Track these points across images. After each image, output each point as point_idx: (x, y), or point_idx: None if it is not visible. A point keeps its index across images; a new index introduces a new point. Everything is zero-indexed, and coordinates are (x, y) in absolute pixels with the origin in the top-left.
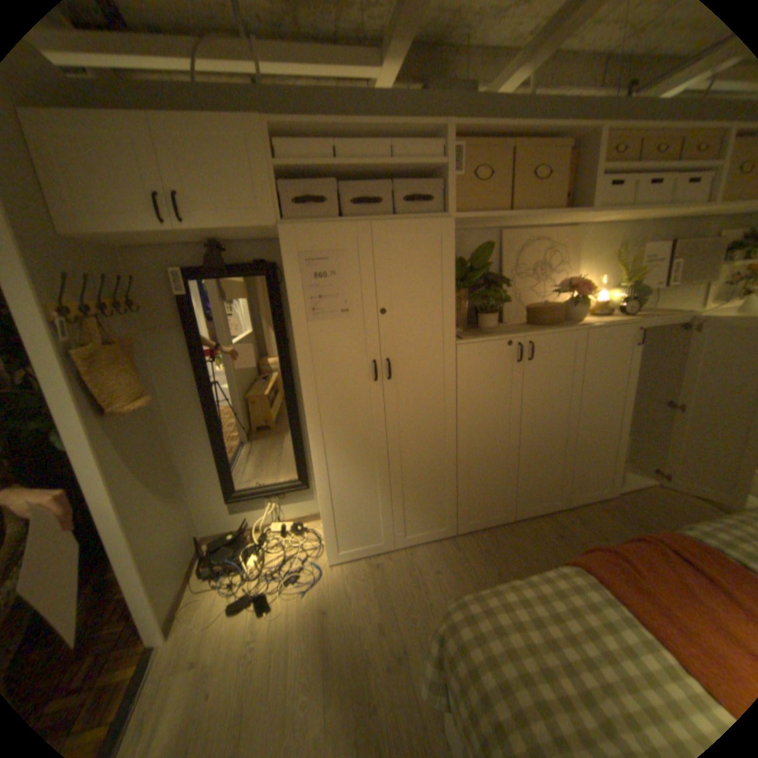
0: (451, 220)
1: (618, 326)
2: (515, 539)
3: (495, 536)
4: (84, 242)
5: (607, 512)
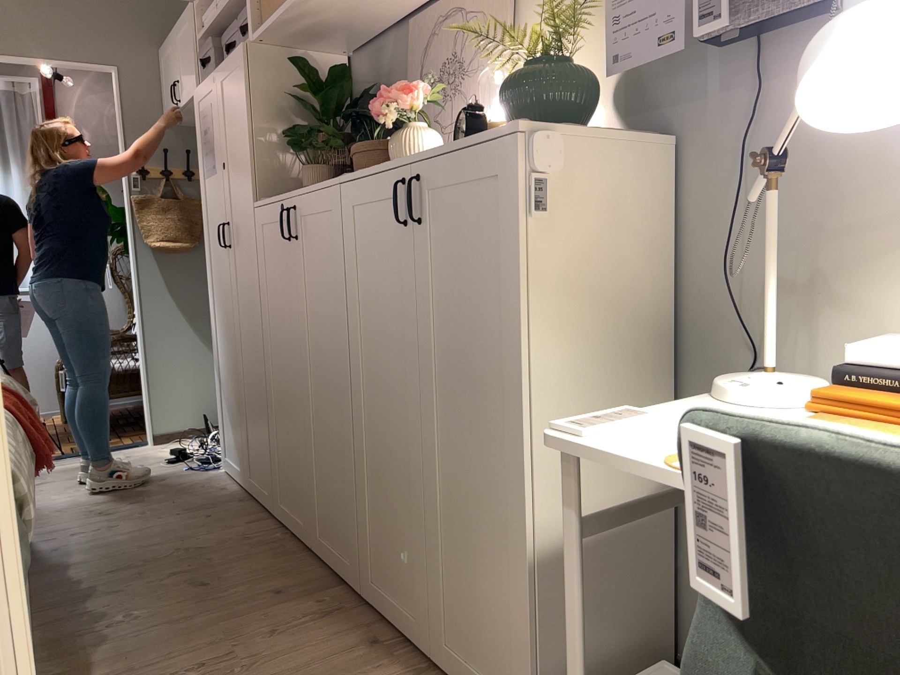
0: (244, 45)
1: (371, 177)
2: (271, 557)
3: (278, 543)
4: (190, 127)
5: (366, 647)
